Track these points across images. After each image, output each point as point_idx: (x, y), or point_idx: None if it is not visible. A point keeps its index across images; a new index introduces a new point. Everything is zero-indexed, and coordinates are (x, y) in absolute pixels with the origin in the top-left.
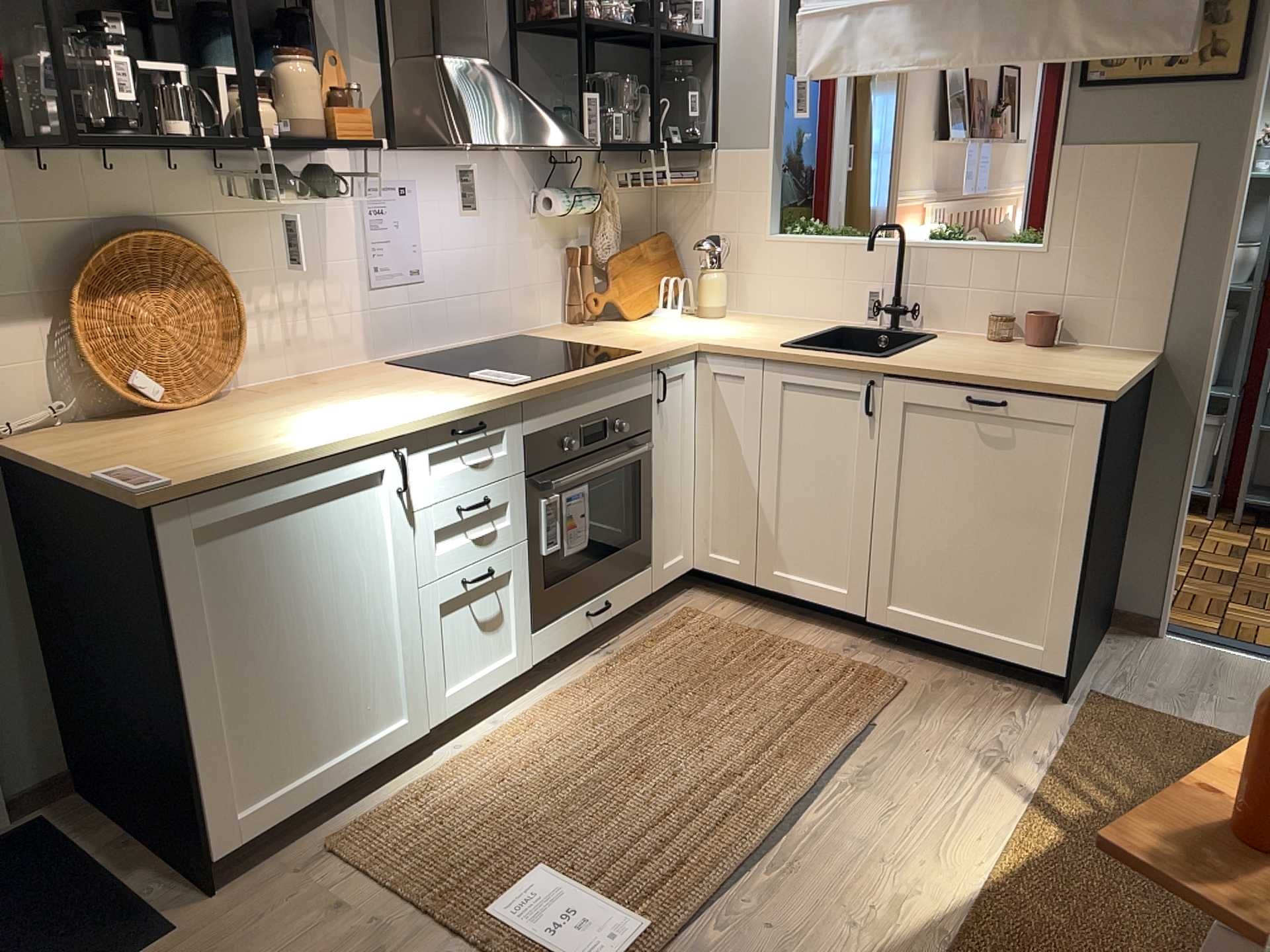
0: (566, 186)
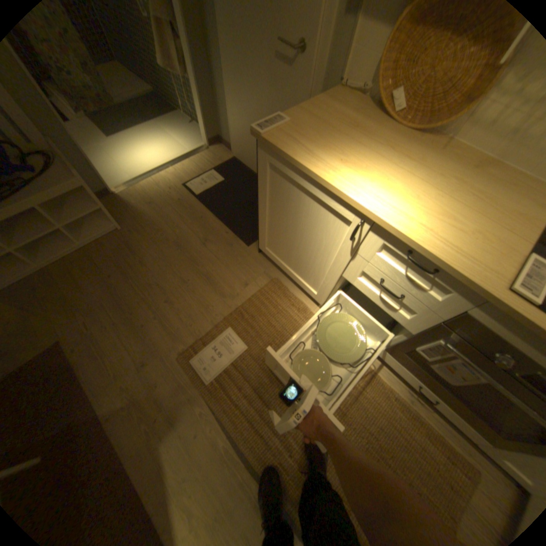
0: None
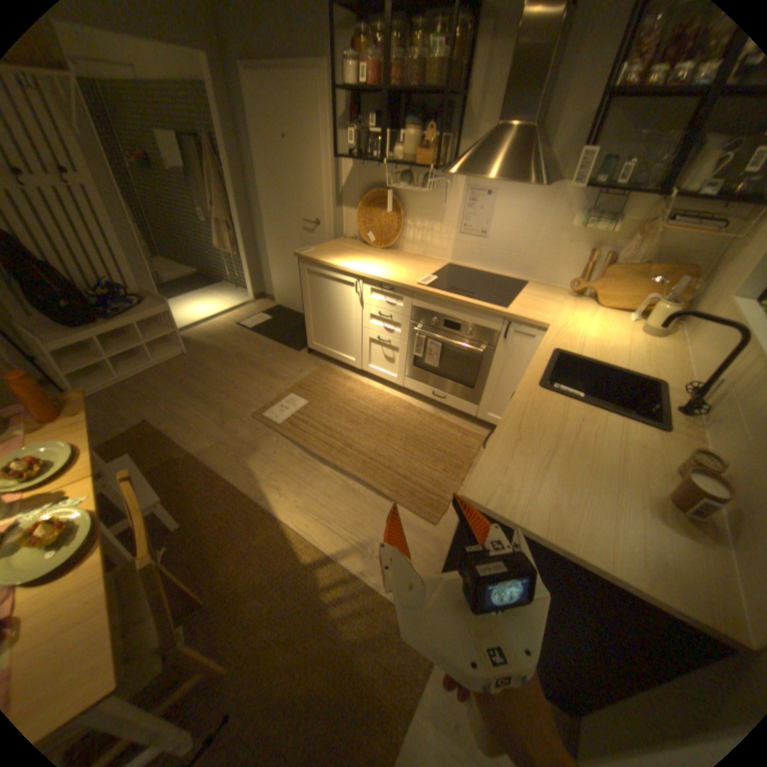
0: (616, 210)
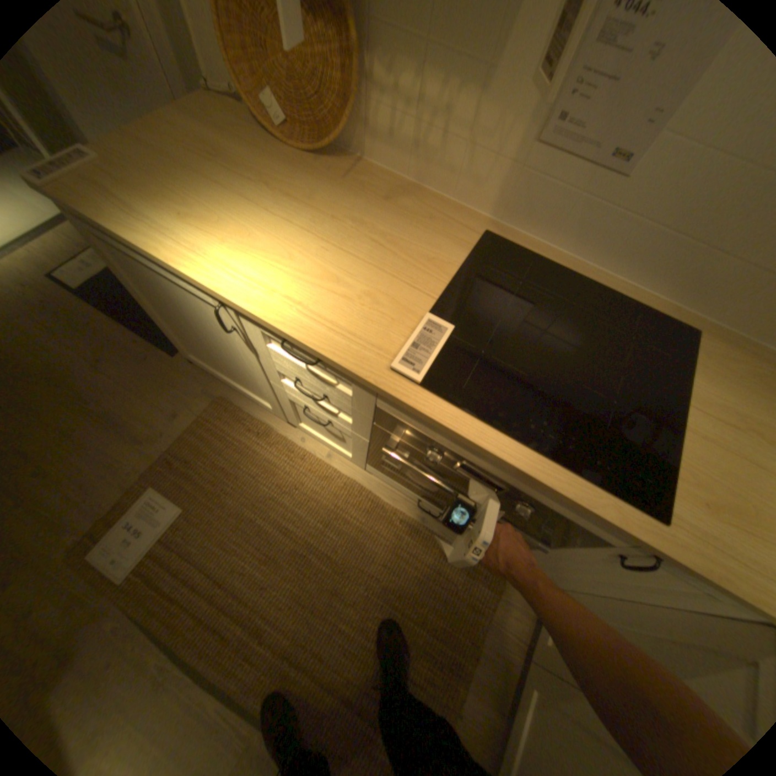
0: None
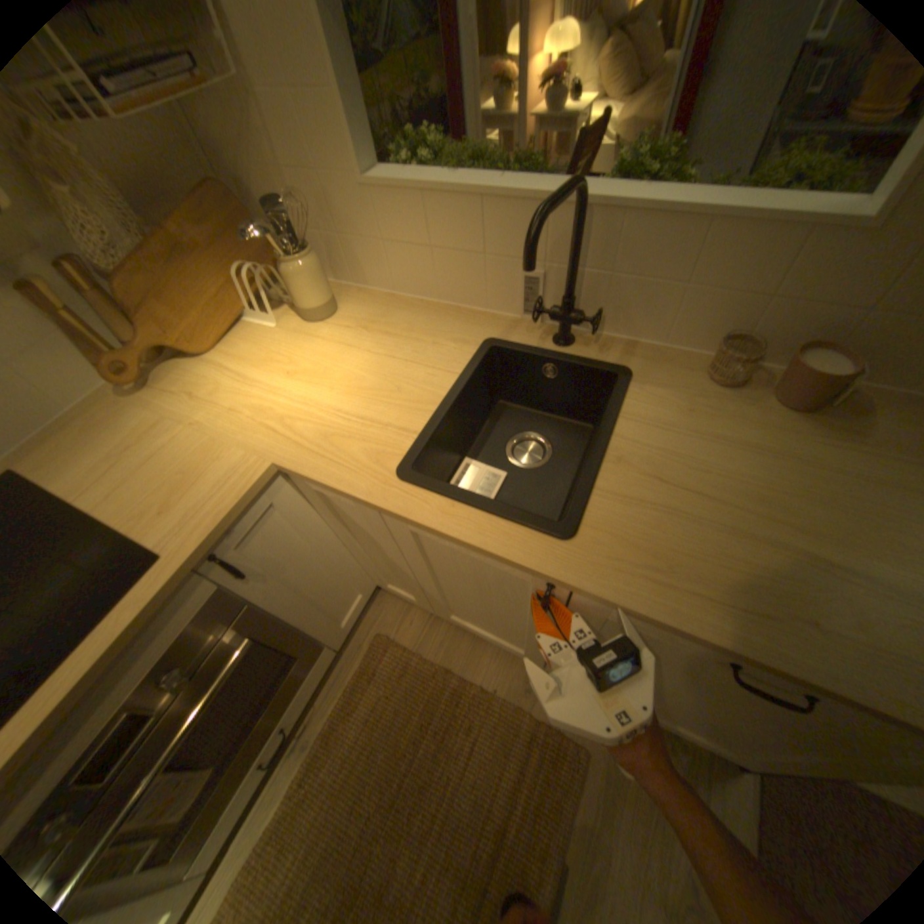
0: None
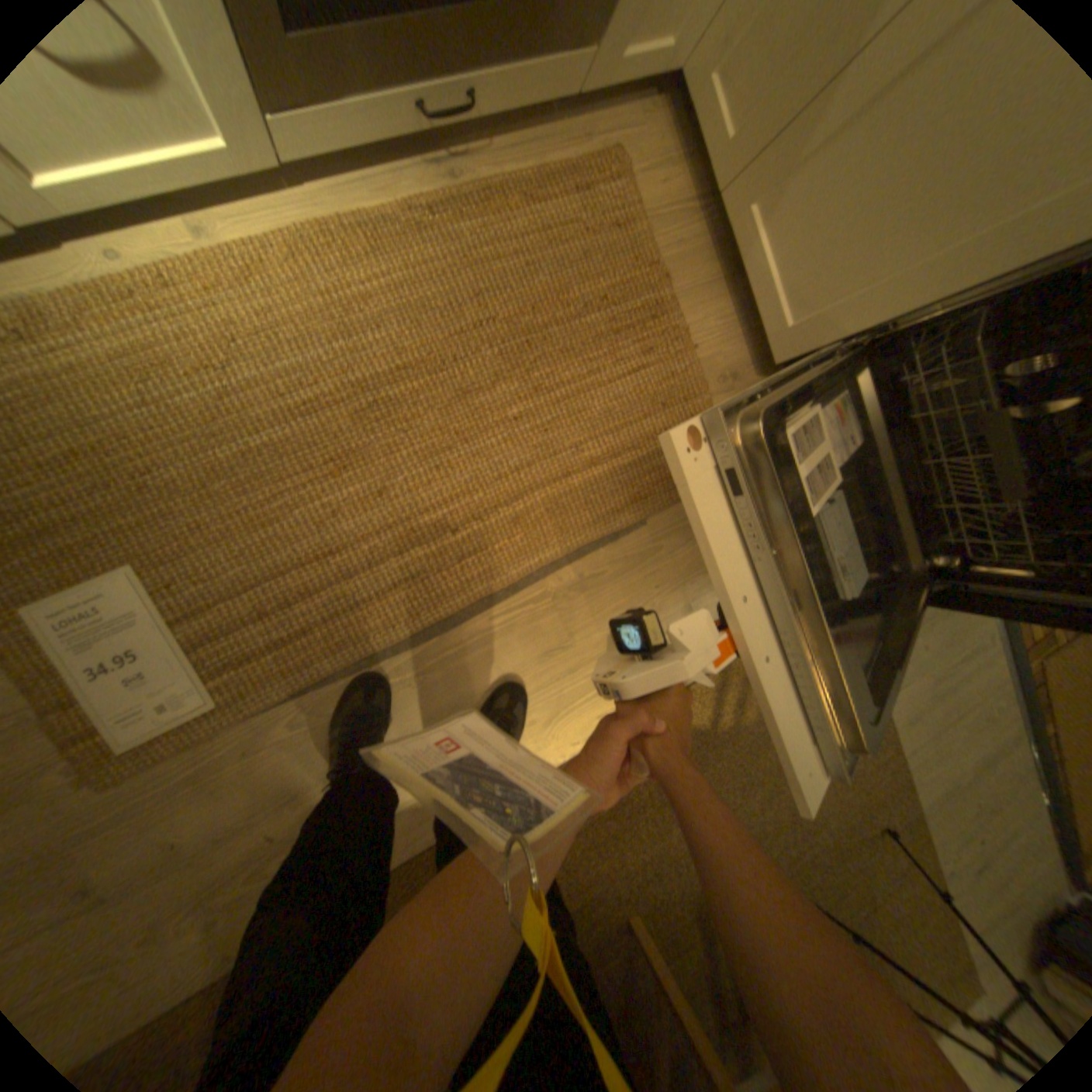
0: None
